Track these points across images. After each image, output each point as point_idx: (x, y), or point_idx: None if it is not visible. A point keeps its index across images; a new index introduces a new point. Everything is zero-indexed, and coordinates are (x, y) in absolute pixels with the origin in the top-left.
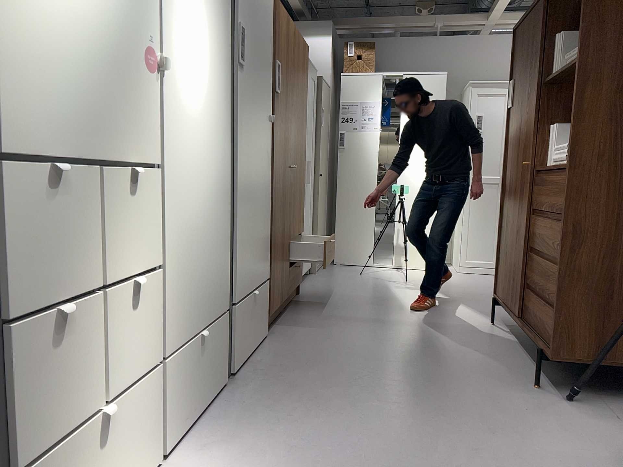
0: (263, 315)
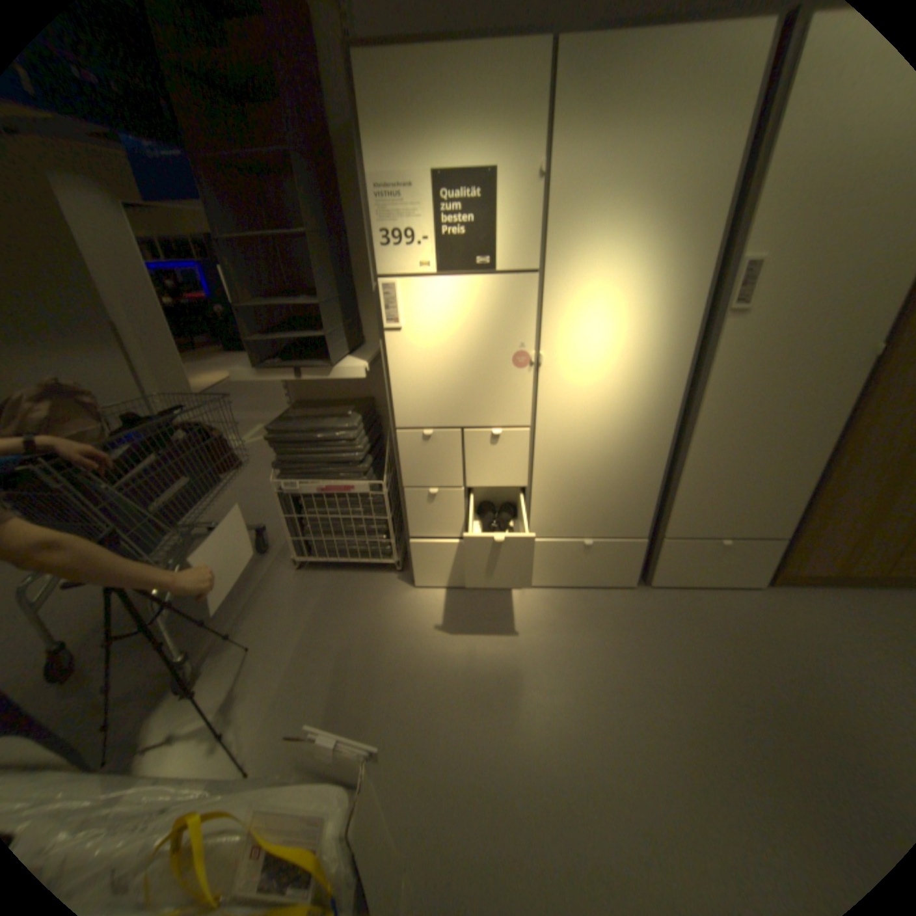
0: (764, 569)
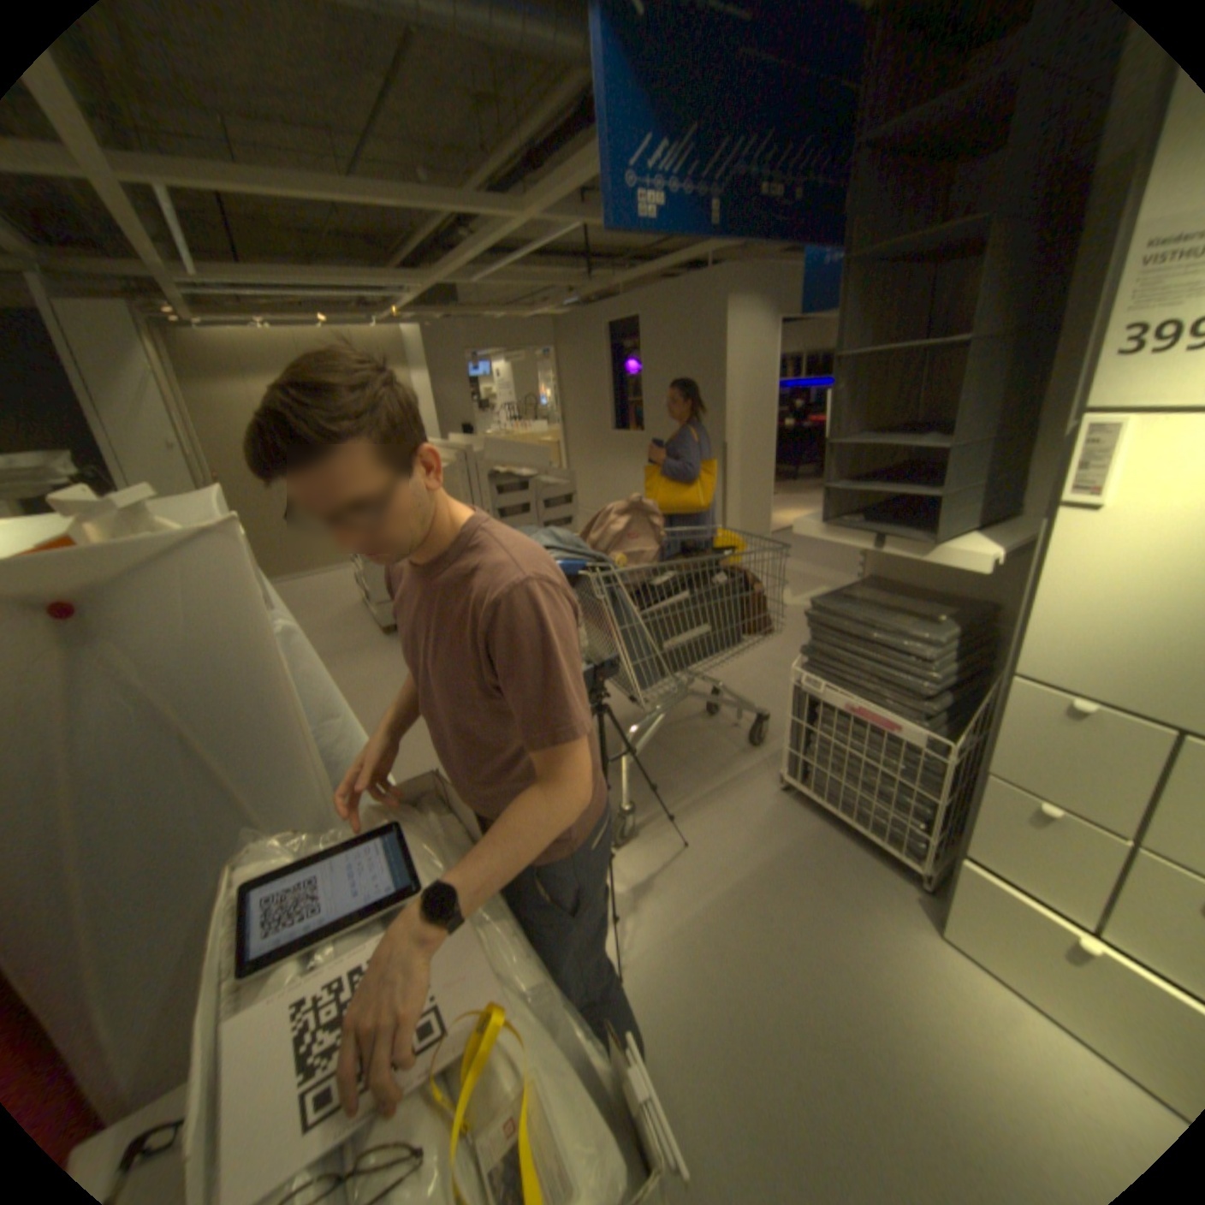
0: None
